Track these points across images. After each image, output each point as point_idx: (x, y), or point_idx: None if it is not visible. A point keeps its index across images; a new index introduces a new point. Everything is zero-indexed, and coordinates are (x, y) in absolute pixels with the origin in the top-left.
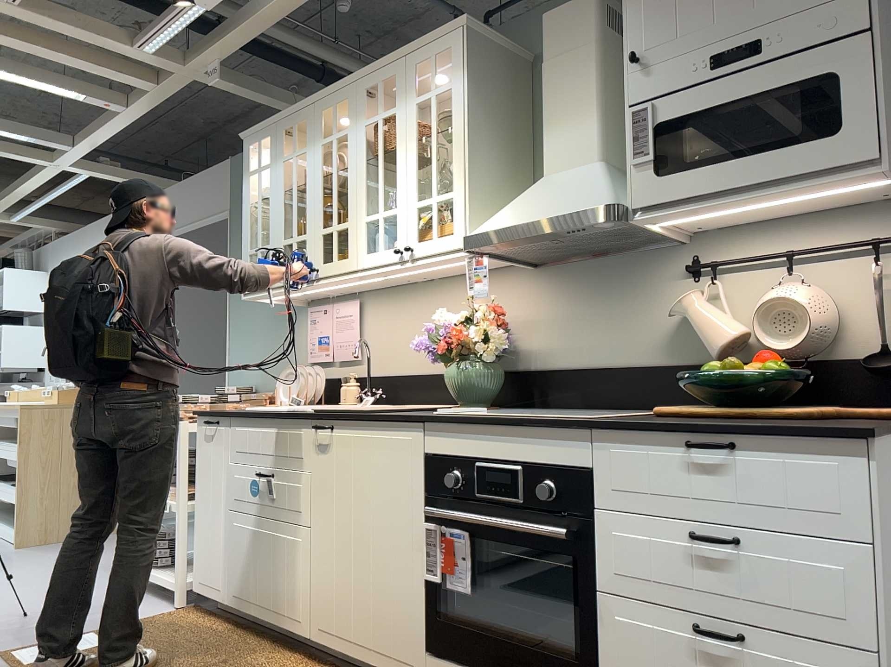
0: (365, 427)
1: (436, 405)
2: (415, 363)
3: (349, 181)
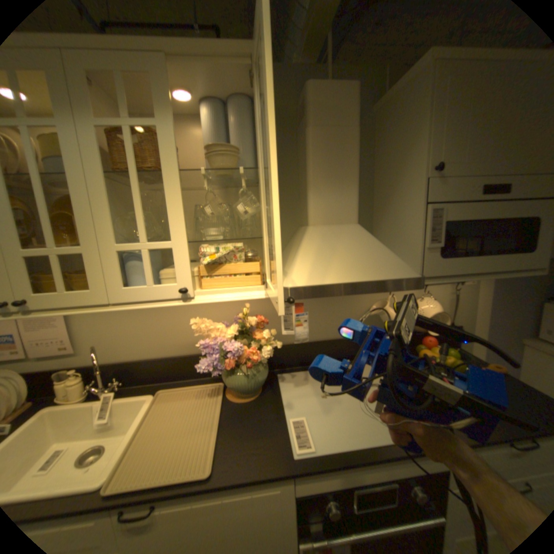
0: (210, 495)
1: (181, 378)
2: (151, 349)
3: (71, 193)
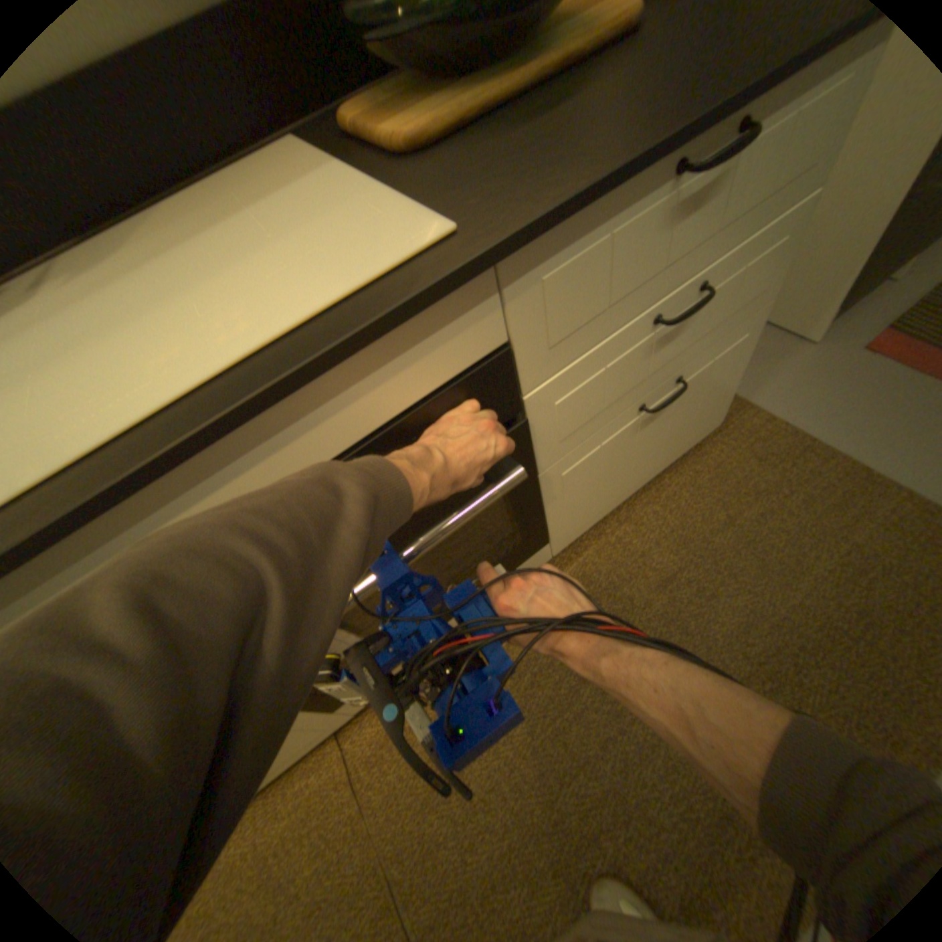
0: None
1: None
2: None
3: None
